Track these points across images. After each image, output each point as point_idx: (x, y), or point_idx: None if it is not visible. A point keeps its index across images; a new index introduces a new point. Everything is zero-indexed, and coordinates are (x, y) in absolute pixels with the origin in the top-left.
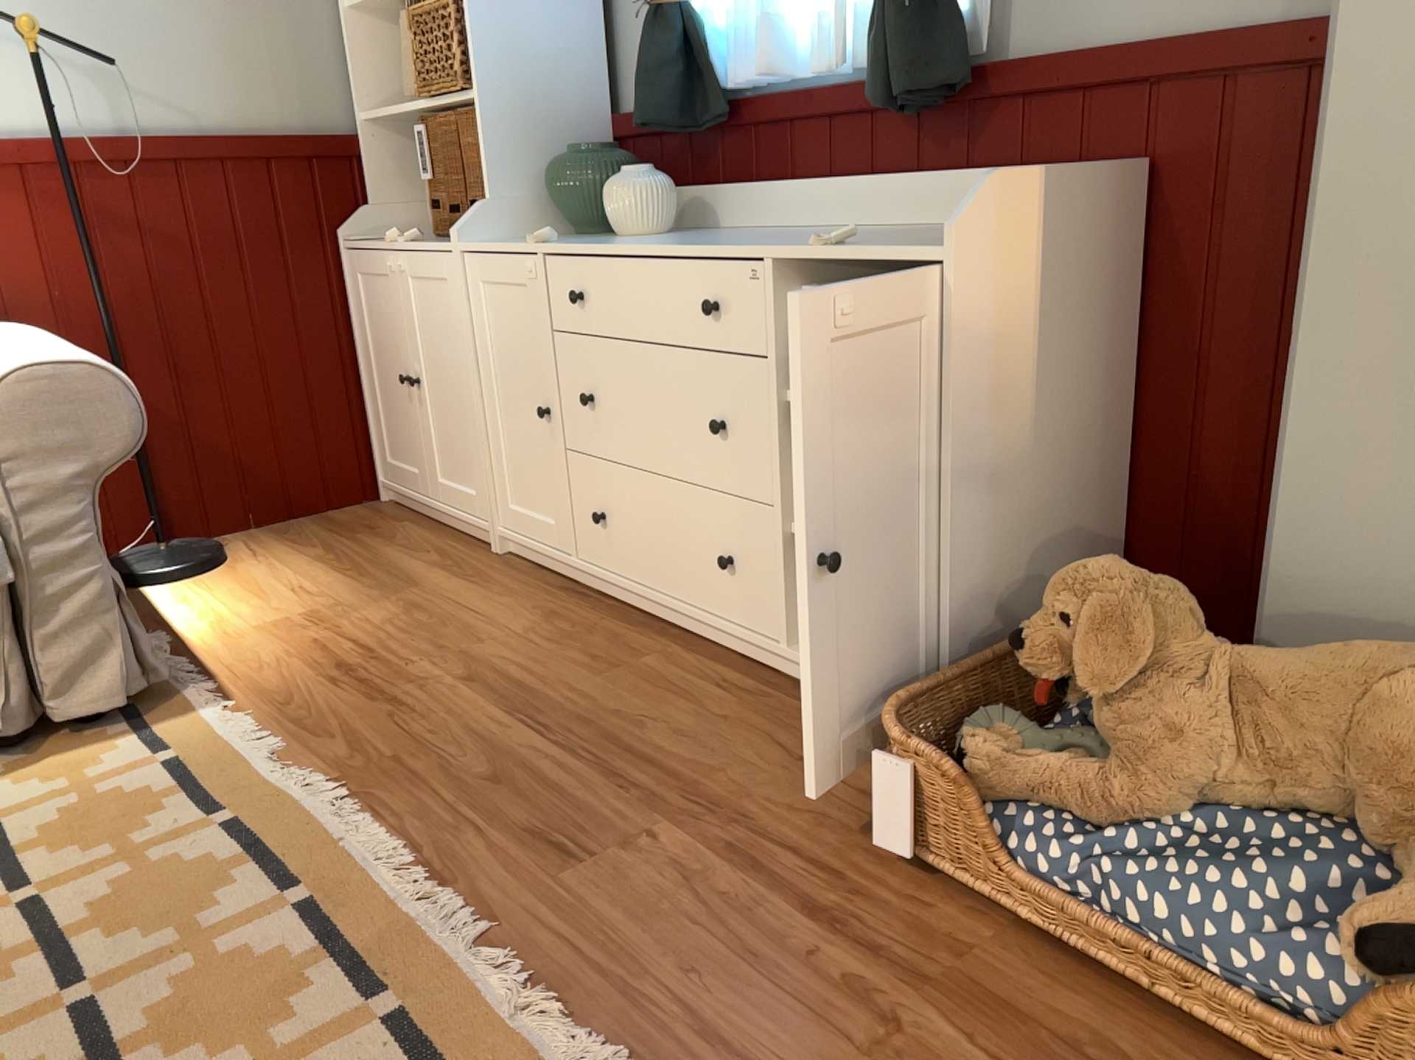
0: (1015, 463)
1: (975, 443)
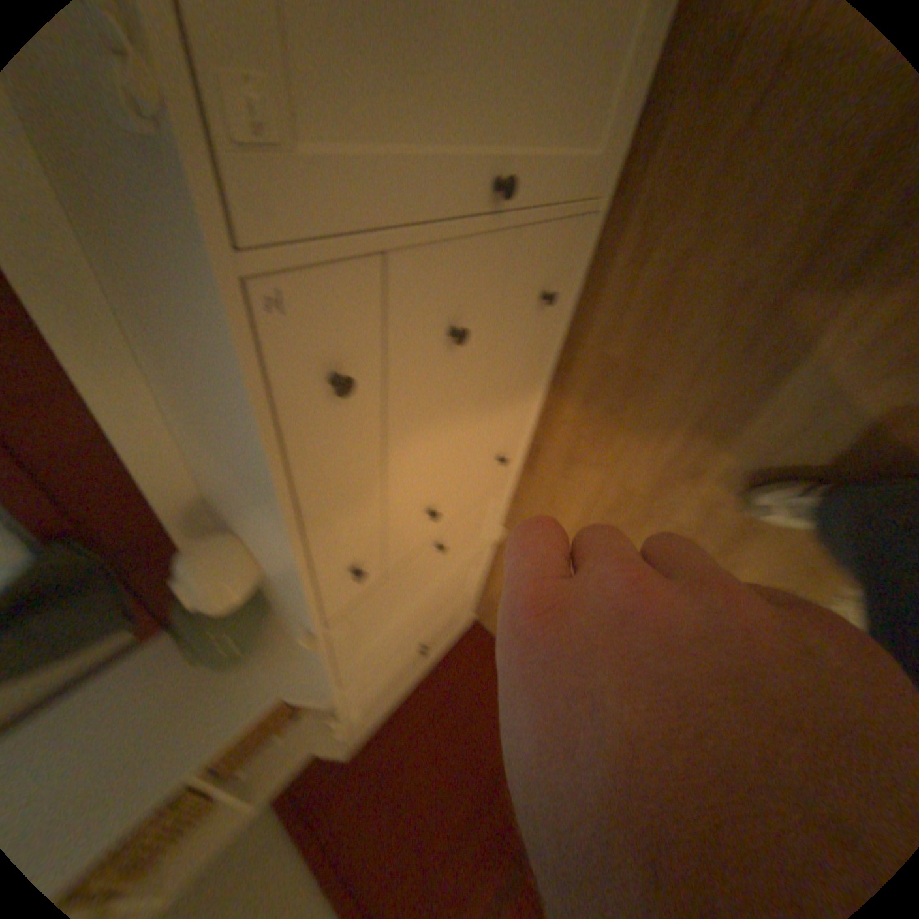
0: None
1: None
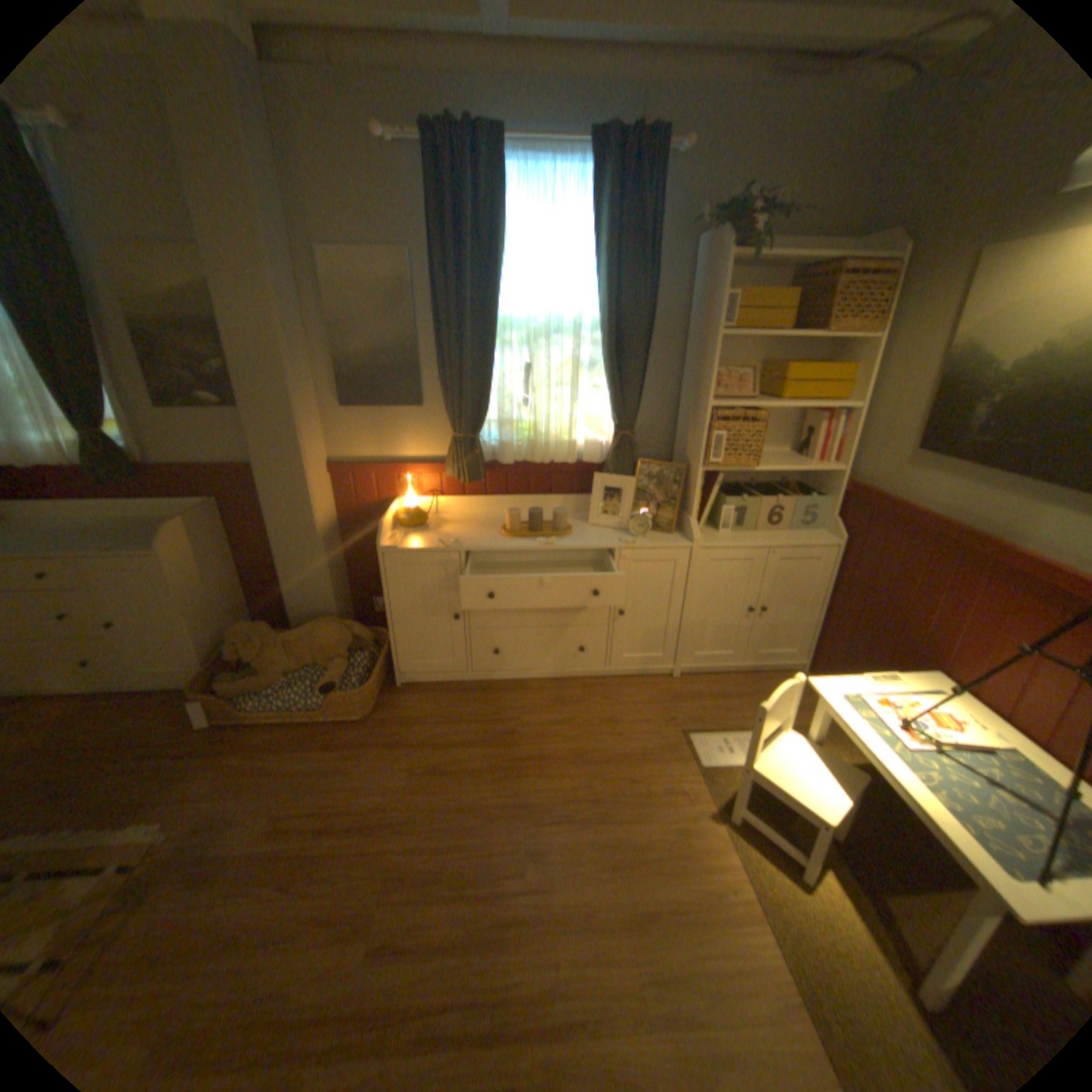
0: (201, 601)
1: (185, 602)
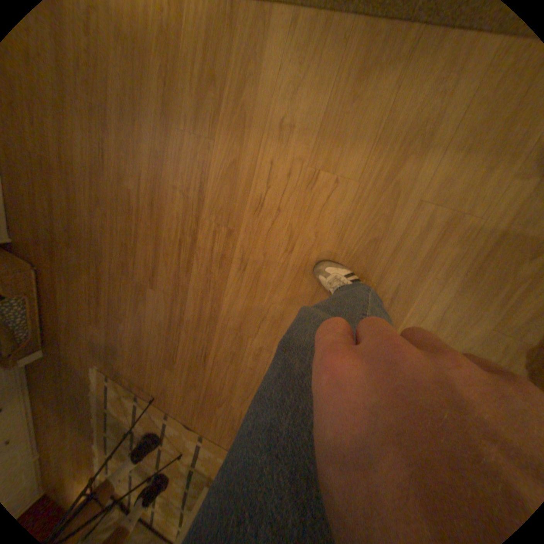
0: None
1: None
